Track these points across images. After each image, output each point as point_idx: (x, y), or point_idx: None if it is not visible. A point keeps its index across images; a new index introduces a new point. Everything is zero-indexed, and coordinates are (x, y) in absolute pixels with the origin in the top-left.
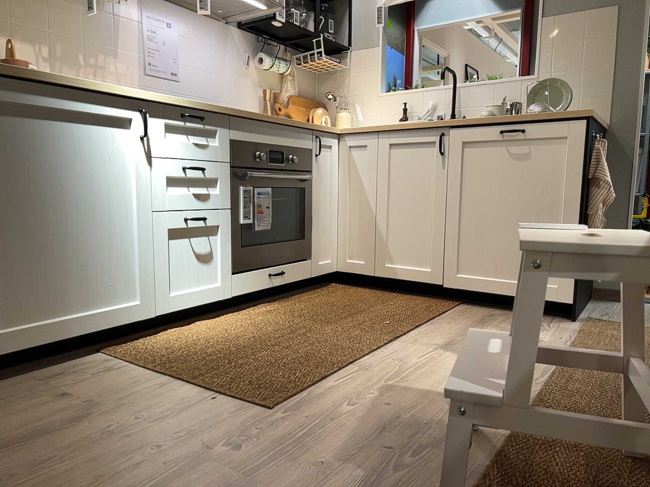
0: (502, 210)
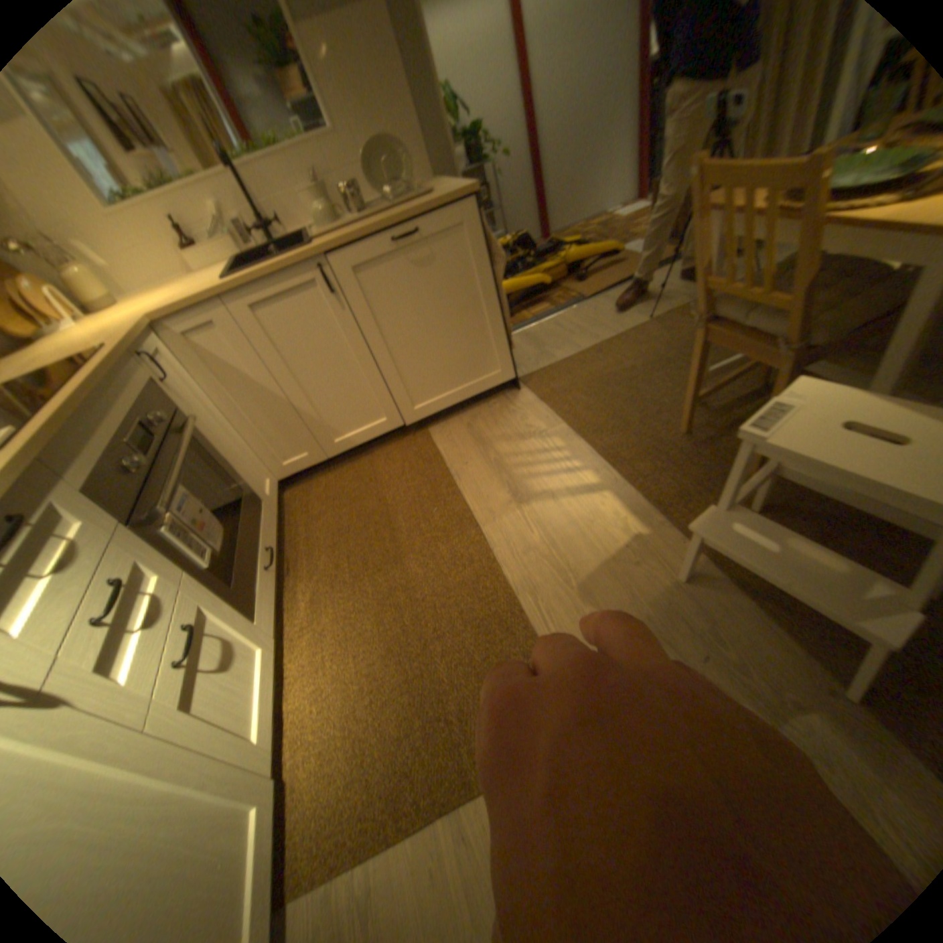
0: (430, 328)
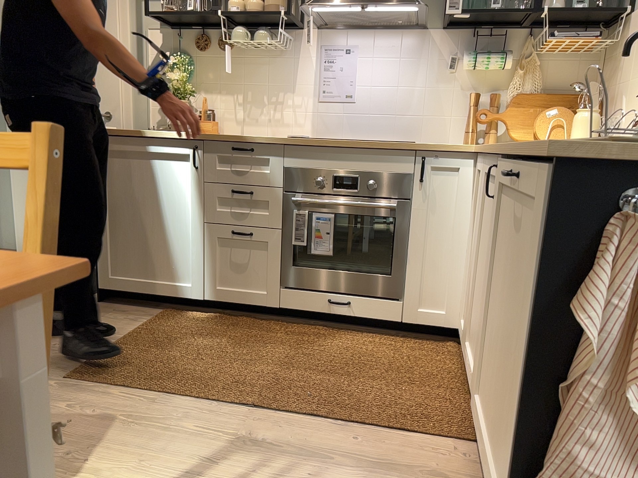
0: (506, 322)
